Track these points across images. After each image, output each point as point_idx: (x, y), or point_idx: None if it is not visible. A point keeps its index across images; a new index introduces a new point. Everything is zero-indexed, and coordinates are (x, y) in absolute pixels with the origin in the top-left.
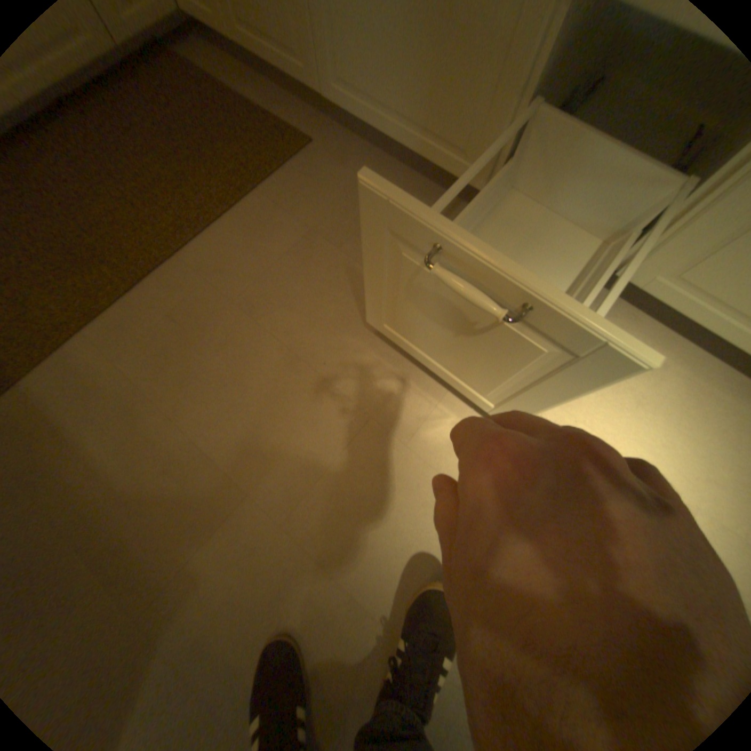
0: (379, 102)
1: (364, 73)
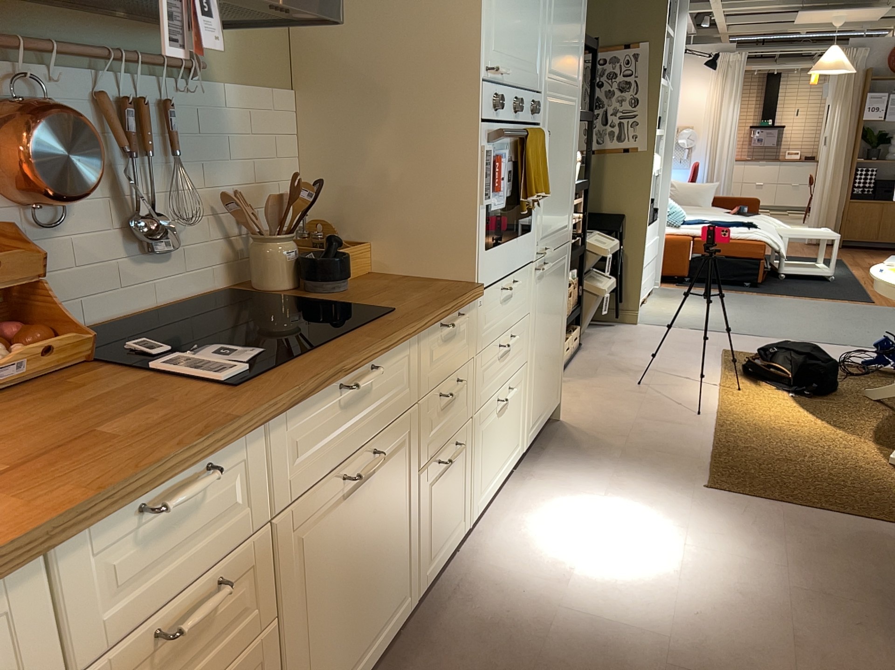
0: (349, 669)
1: (337, 666)
